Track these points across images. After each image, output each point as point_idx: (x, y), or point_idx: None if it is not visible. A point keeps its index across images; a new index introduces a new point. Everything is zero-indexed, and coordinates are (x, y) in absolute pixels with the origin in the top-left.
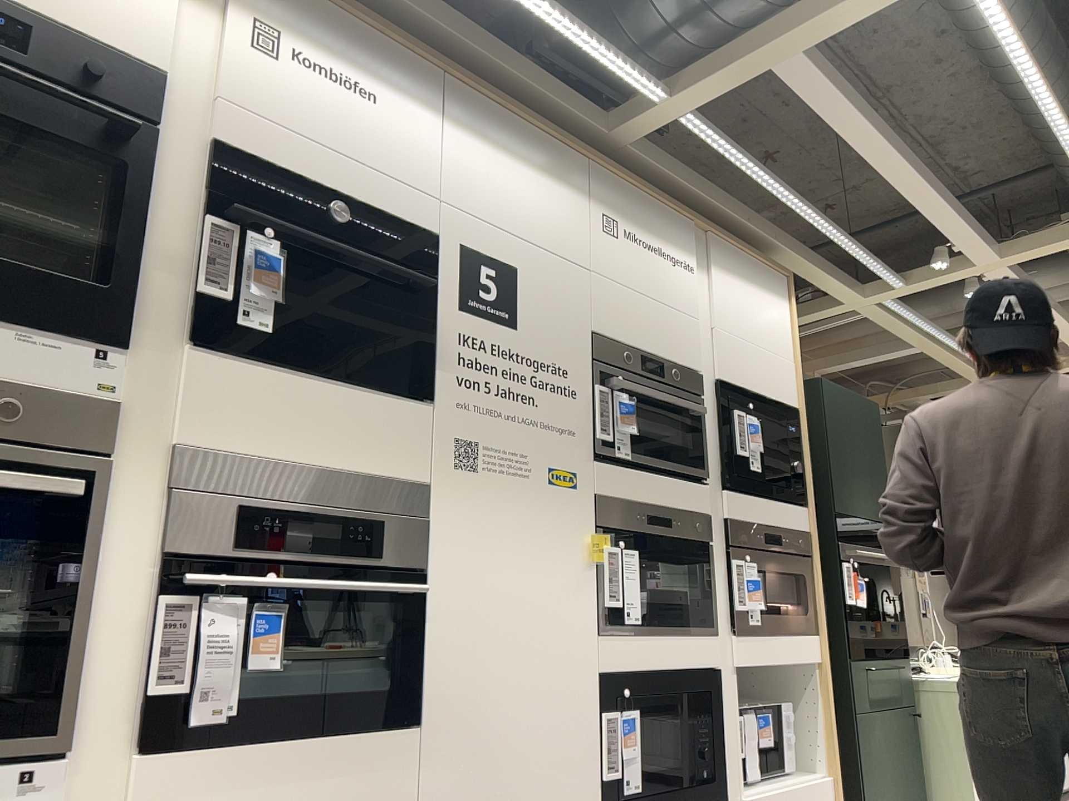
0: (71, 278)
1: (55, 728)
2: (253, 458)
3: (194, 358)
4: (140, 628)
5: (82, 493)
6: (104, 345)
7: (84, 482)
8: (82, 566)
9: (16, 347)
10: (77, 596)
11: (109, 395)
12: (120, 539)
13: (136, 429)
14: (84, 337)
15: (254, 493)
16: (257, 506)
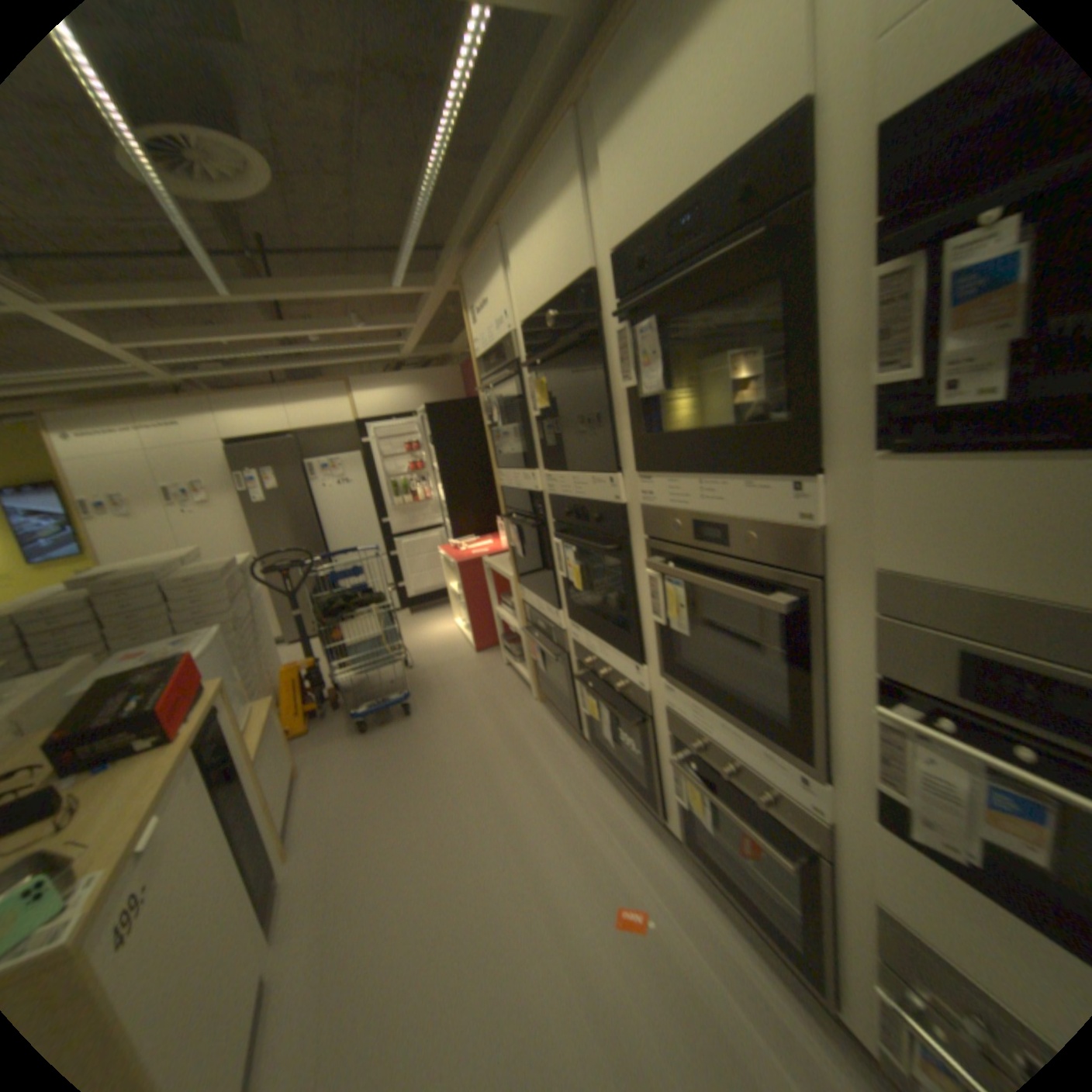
0: (778, 415)
1: (816, 762)
2: (992, 591)
3: (882, 471)
4: (874, 727)
5: (787, 611)
6: (797, 477)
7: (791, 601)
8: (814, 660)
9: (745, 493)
10: (815, 682)
11: (810, 522)
12: (846, 647)
13: (844, 549)
14: (783, 473)
15: (991, 637)
16: (995, 656)
